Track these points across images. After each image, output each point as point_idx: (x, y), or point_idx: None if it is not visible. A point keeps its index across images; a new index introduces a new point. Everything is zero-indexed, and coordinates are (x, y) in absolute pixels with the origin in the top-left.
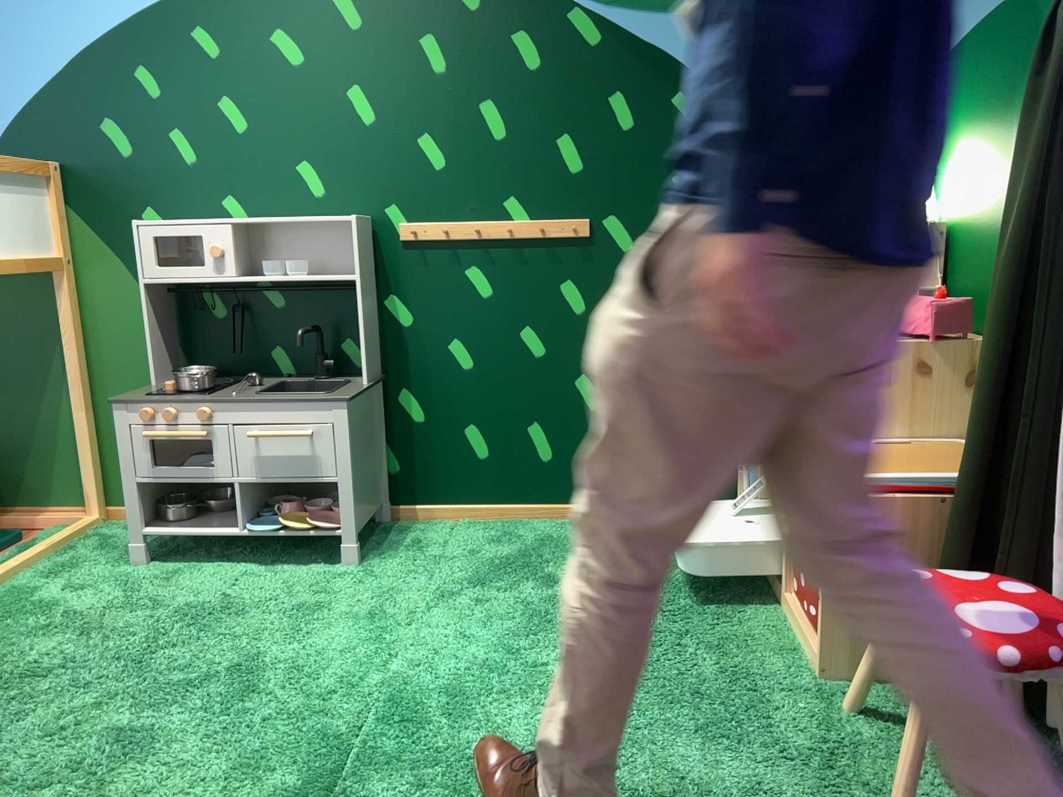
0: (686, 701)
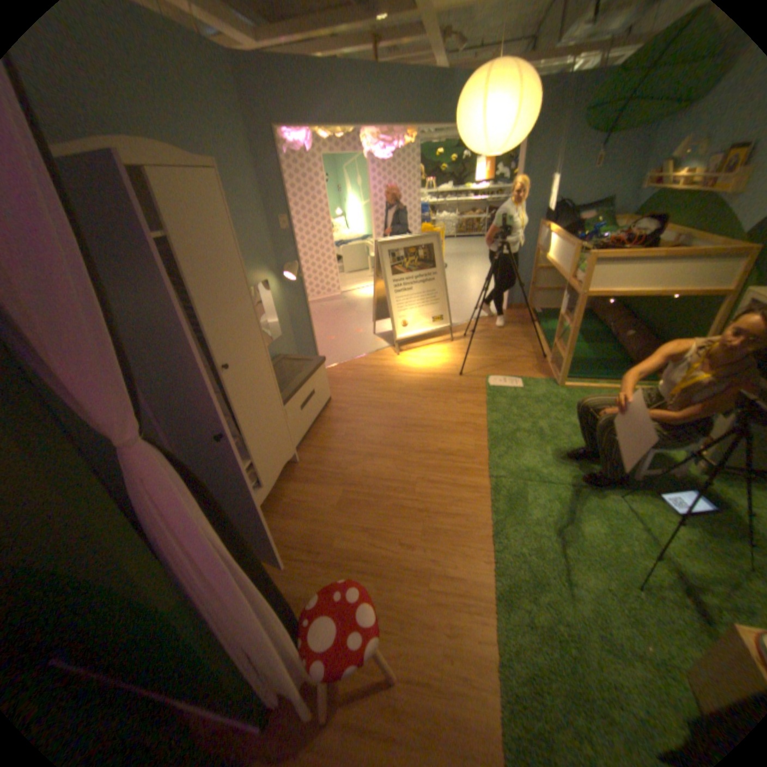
0: (633, 595)
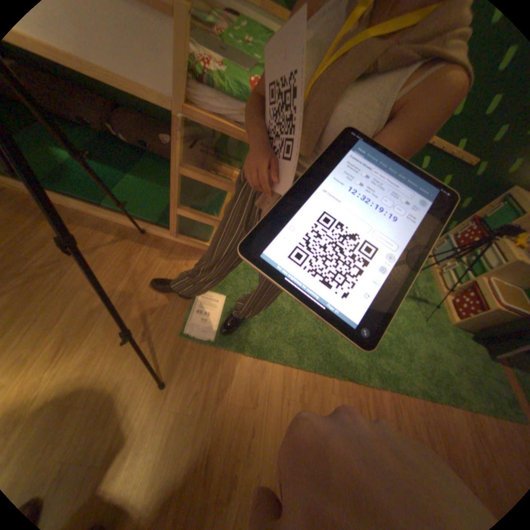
0: (426, 325)
